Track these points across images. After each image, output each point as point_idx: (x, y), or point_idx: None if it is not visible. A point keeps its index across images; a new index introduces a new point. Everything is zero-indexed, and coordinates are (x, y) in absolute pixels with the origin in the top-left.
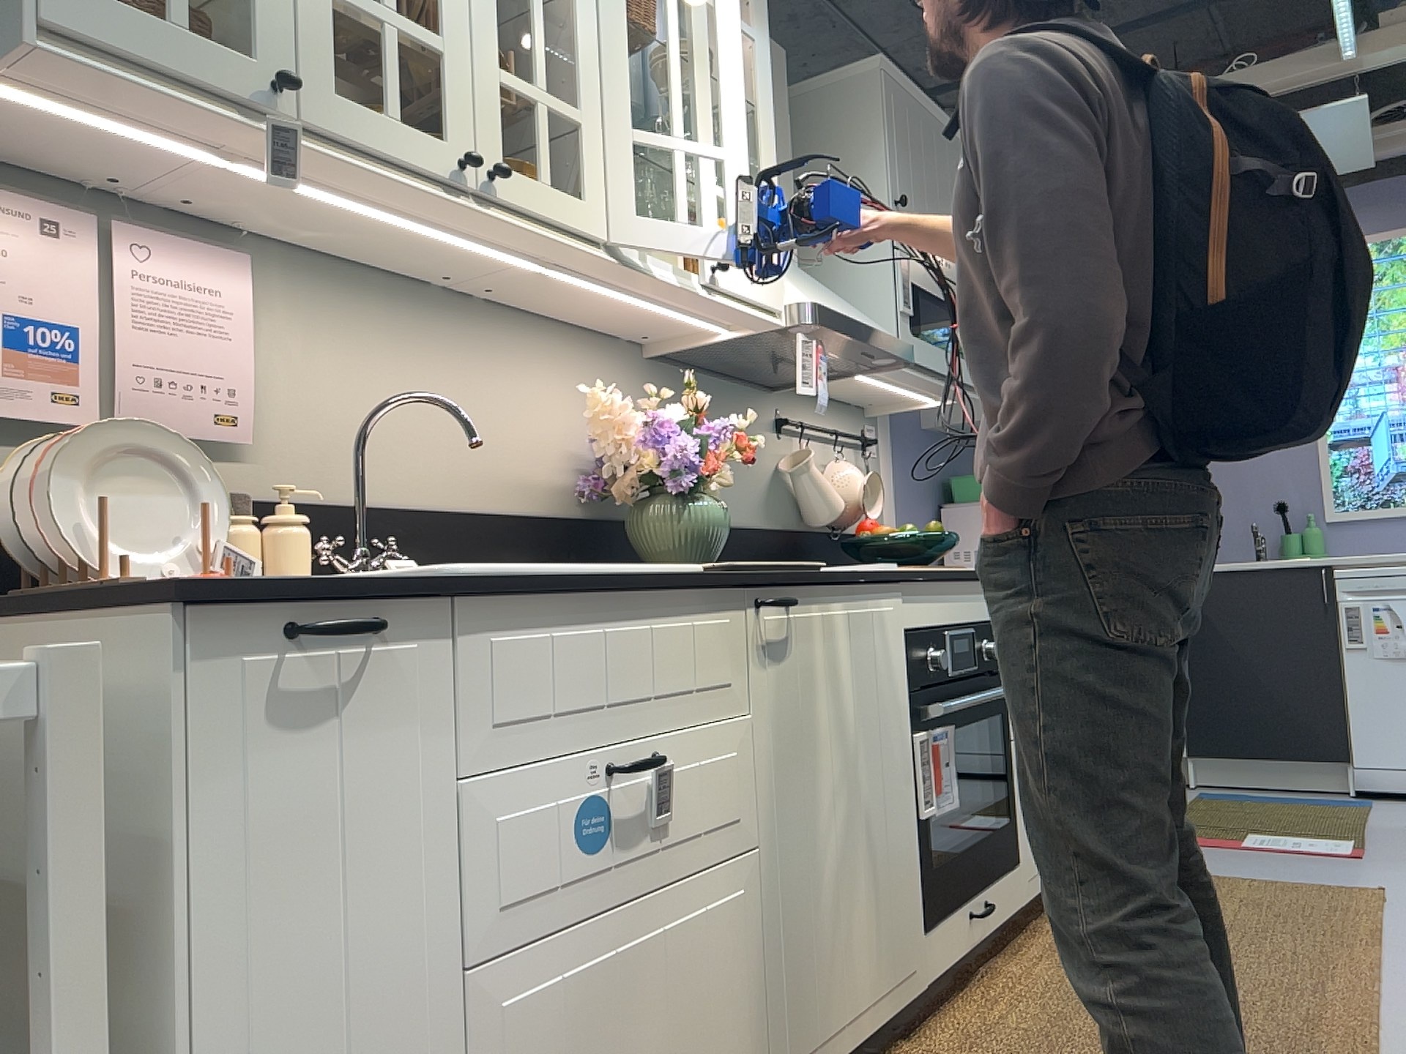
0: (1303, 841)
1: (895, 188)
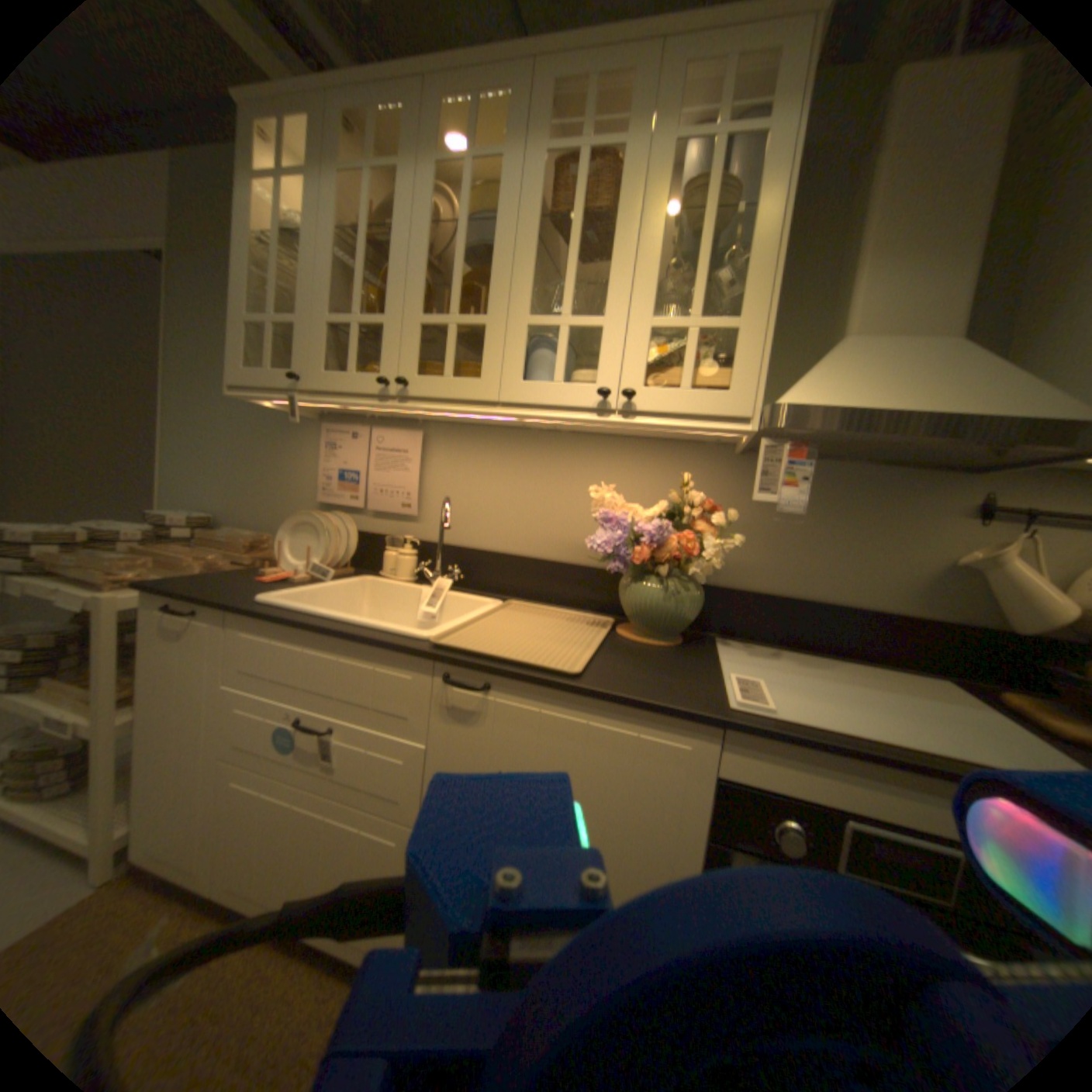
0: None
1: None
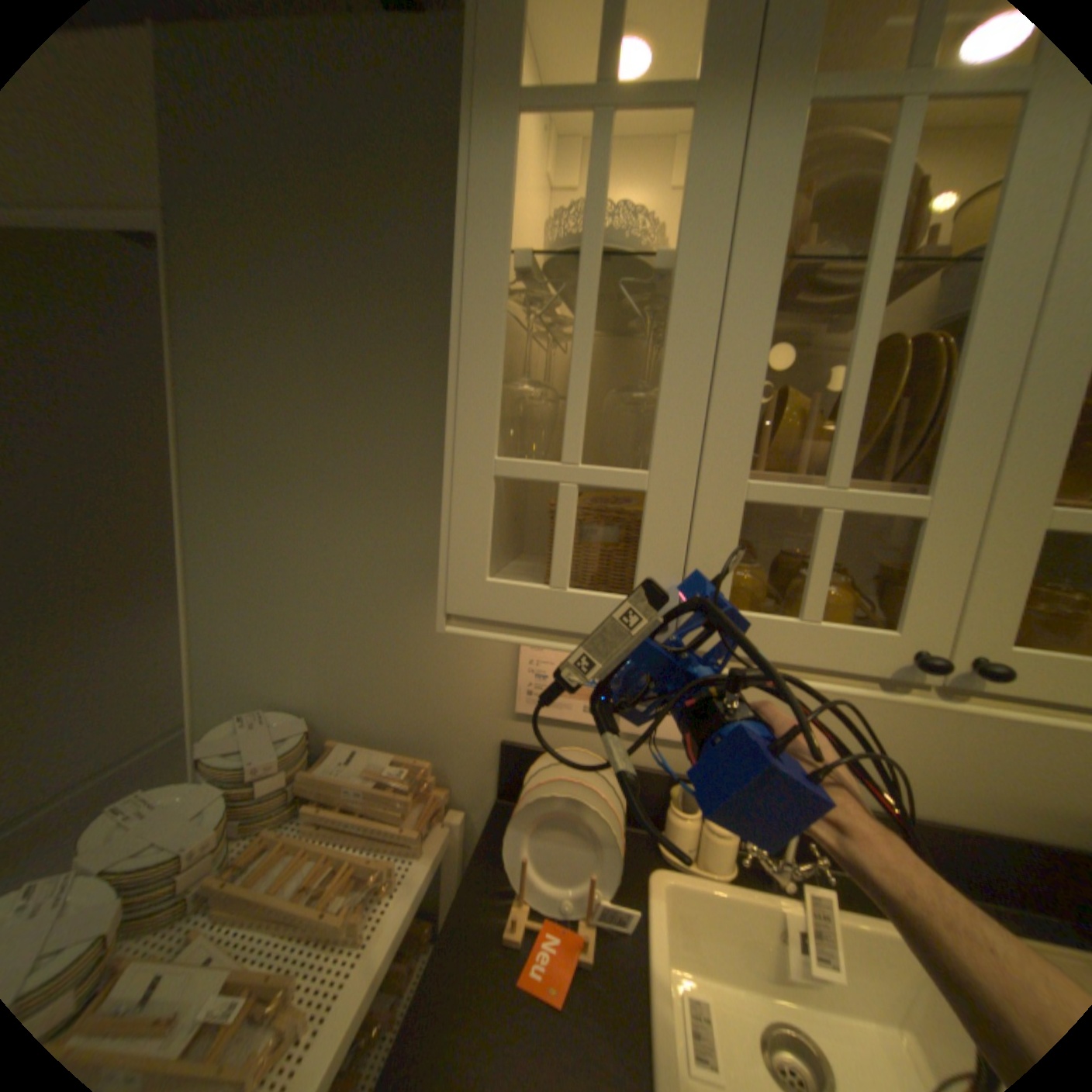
0: None
1: None
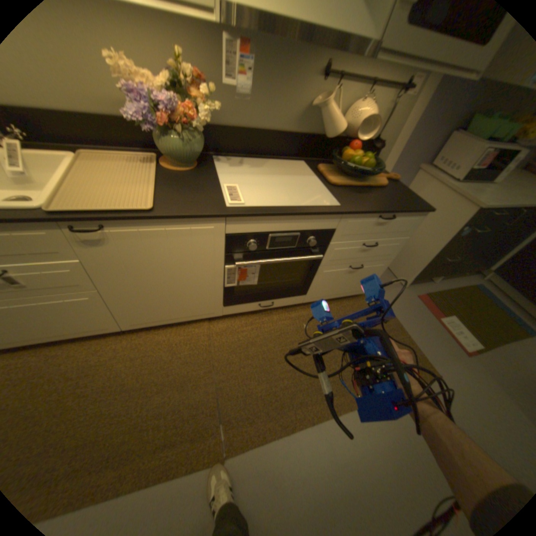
0: (465, 334)
1: None
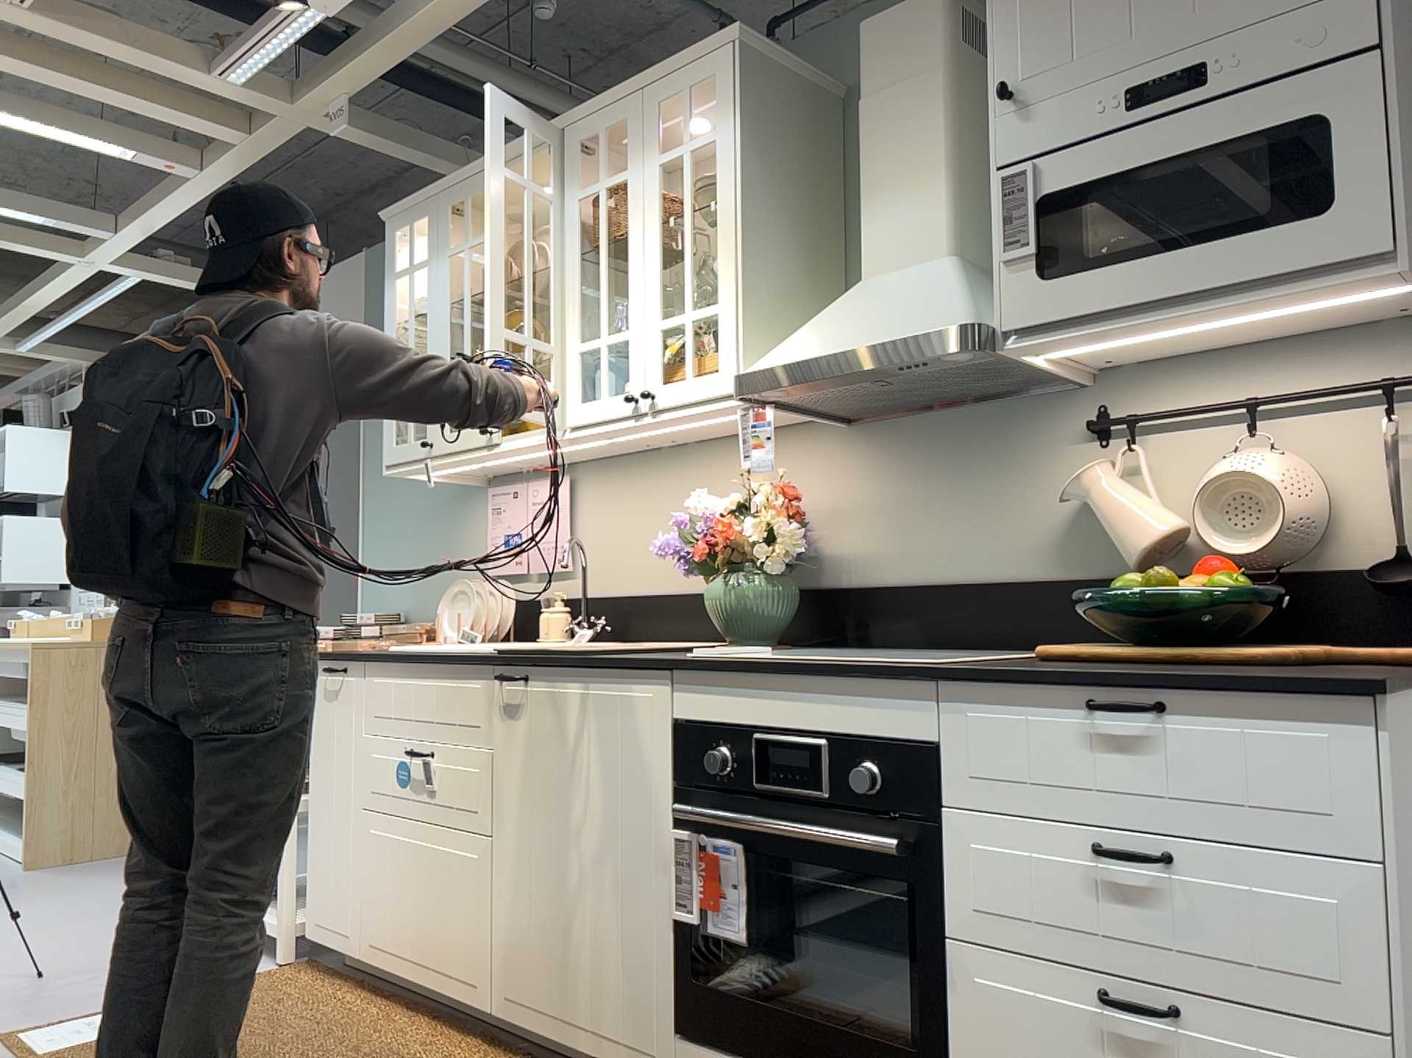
0: None
1: (1000, 77)
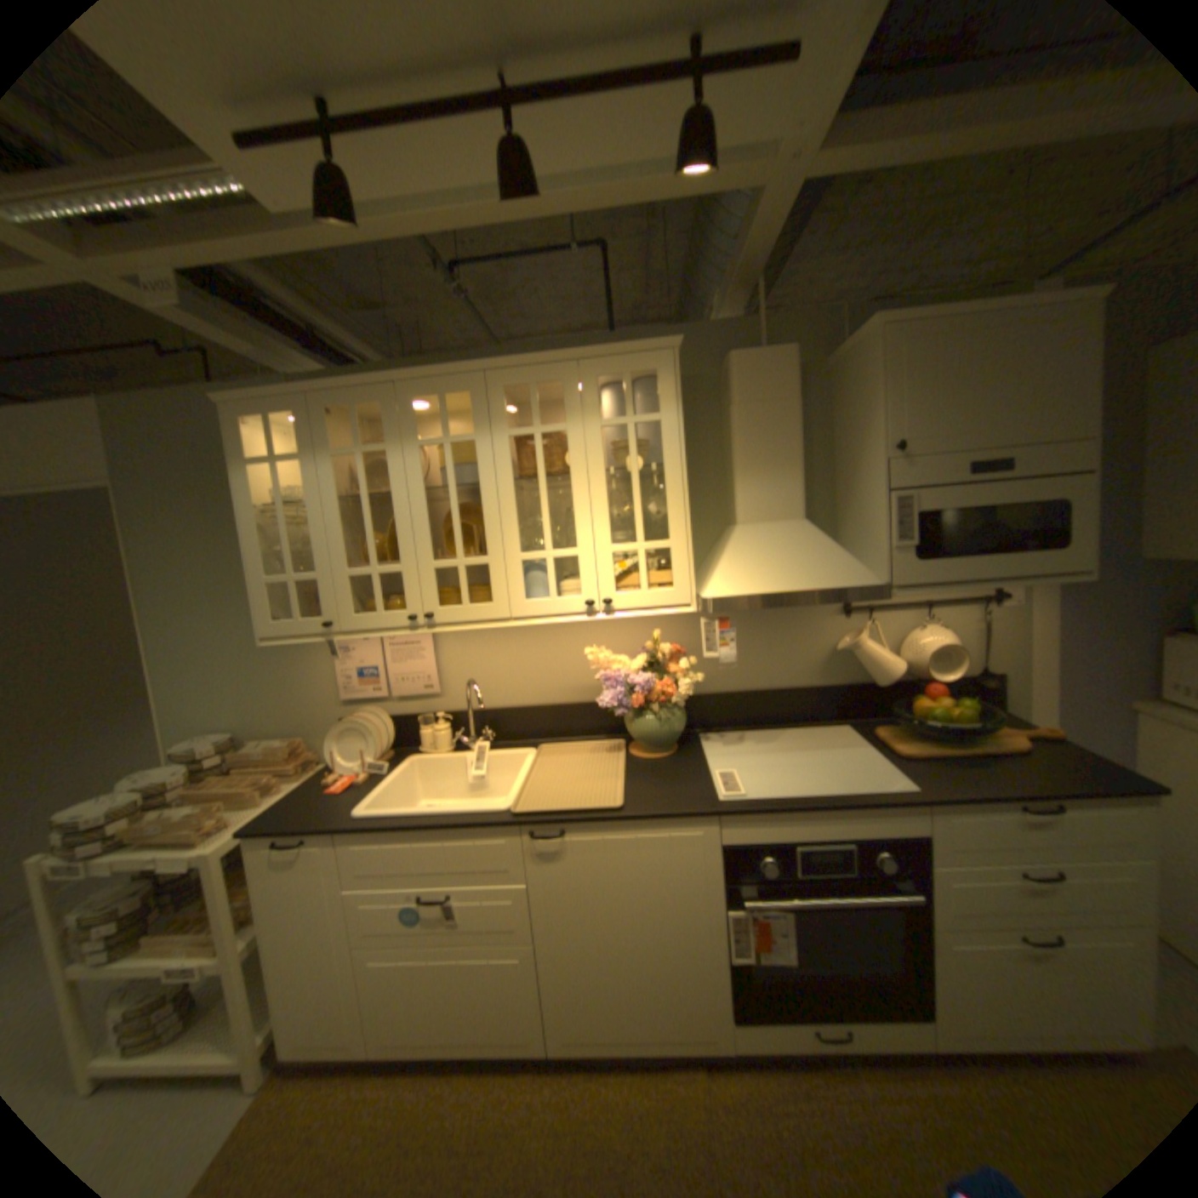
0: None
1: (895, 434)
